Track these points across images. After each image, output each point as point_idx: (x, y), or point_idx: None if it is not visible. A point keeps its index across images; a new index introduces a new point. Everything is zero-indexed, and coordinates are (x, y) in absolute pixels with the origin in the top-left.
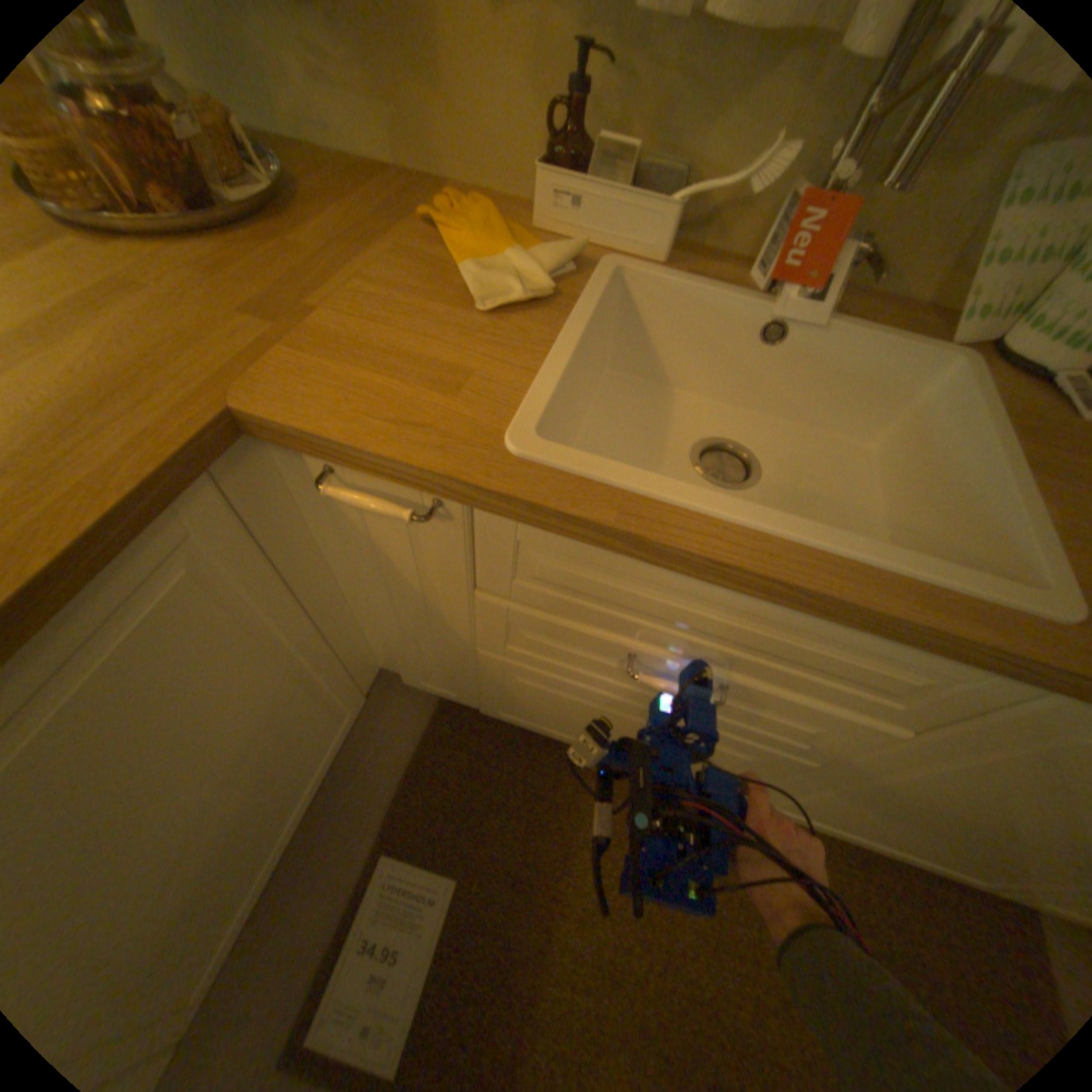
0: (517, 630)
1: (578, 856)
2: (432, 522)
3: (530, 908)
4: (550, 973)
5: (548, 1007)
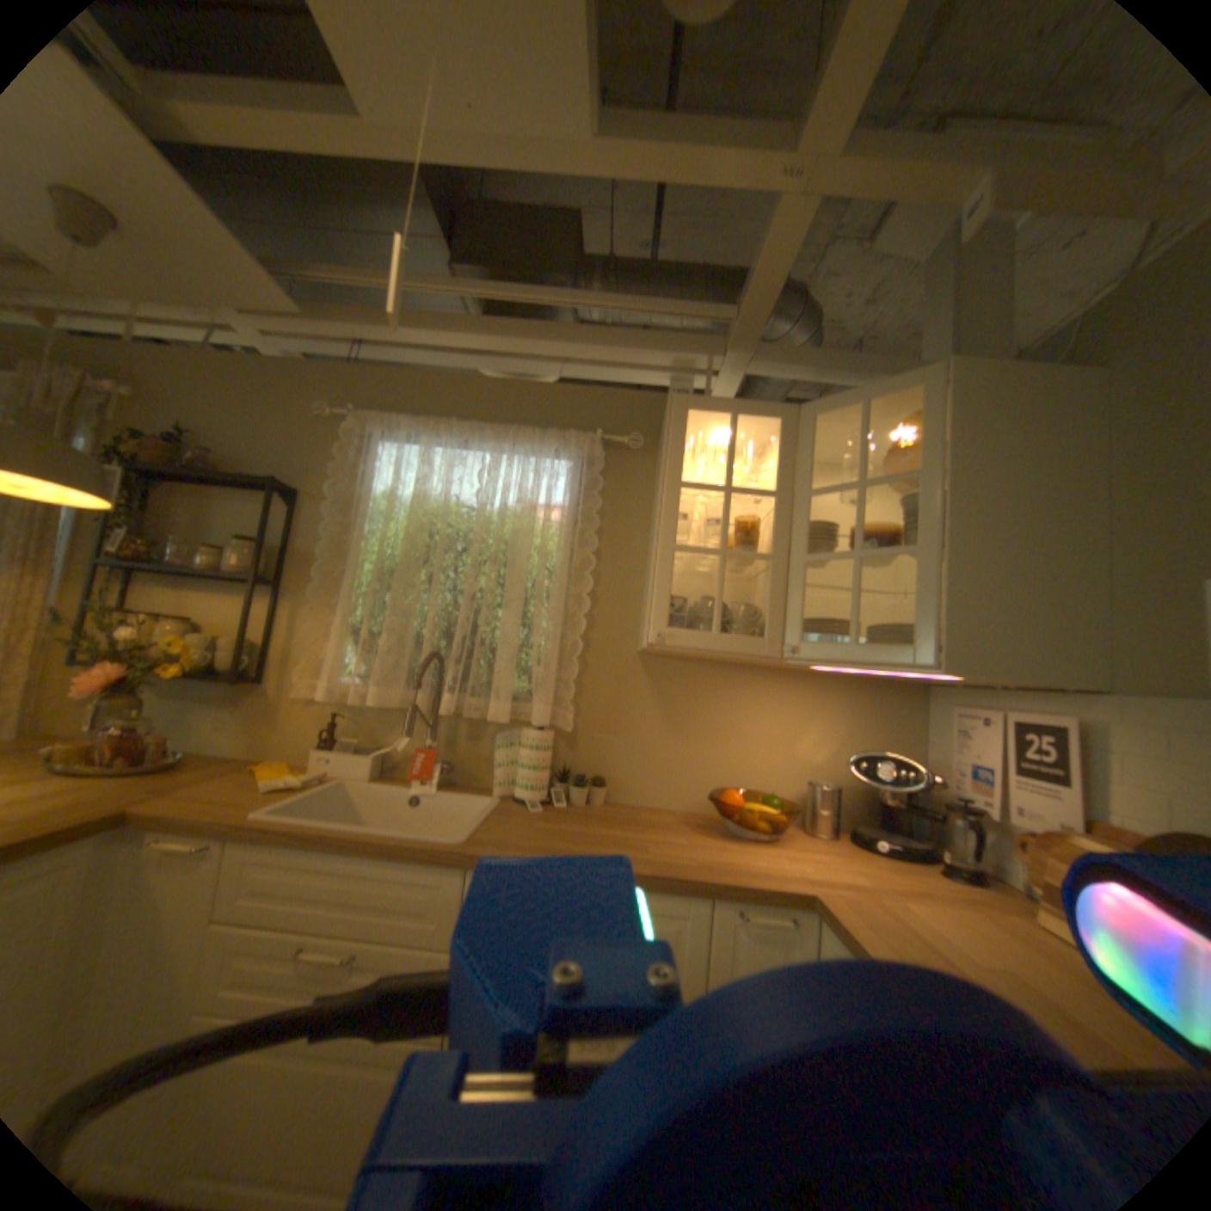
0: (228, 962)
1: None
2: (199, 867)
3: None
4: None
5: None
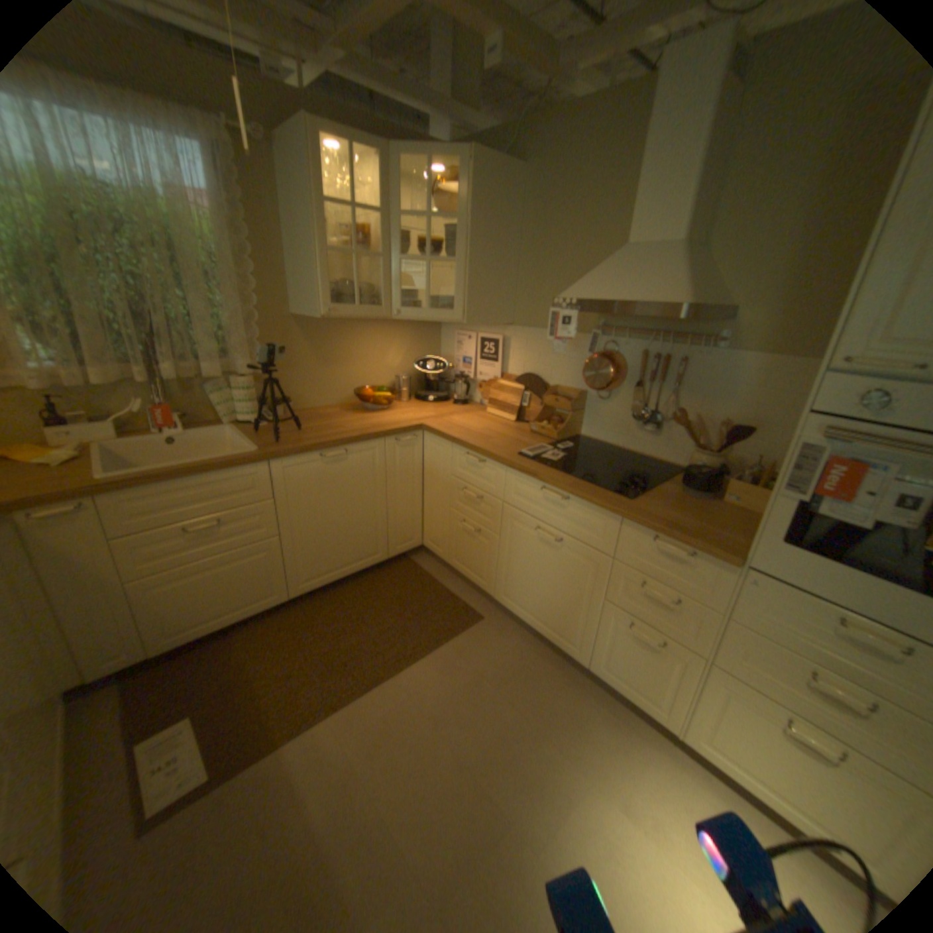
0: (134, 553)
1: (244, 666)
2: (78, 517)
3: (234, 694)
4: (258, 698)
5: (265, 705)
